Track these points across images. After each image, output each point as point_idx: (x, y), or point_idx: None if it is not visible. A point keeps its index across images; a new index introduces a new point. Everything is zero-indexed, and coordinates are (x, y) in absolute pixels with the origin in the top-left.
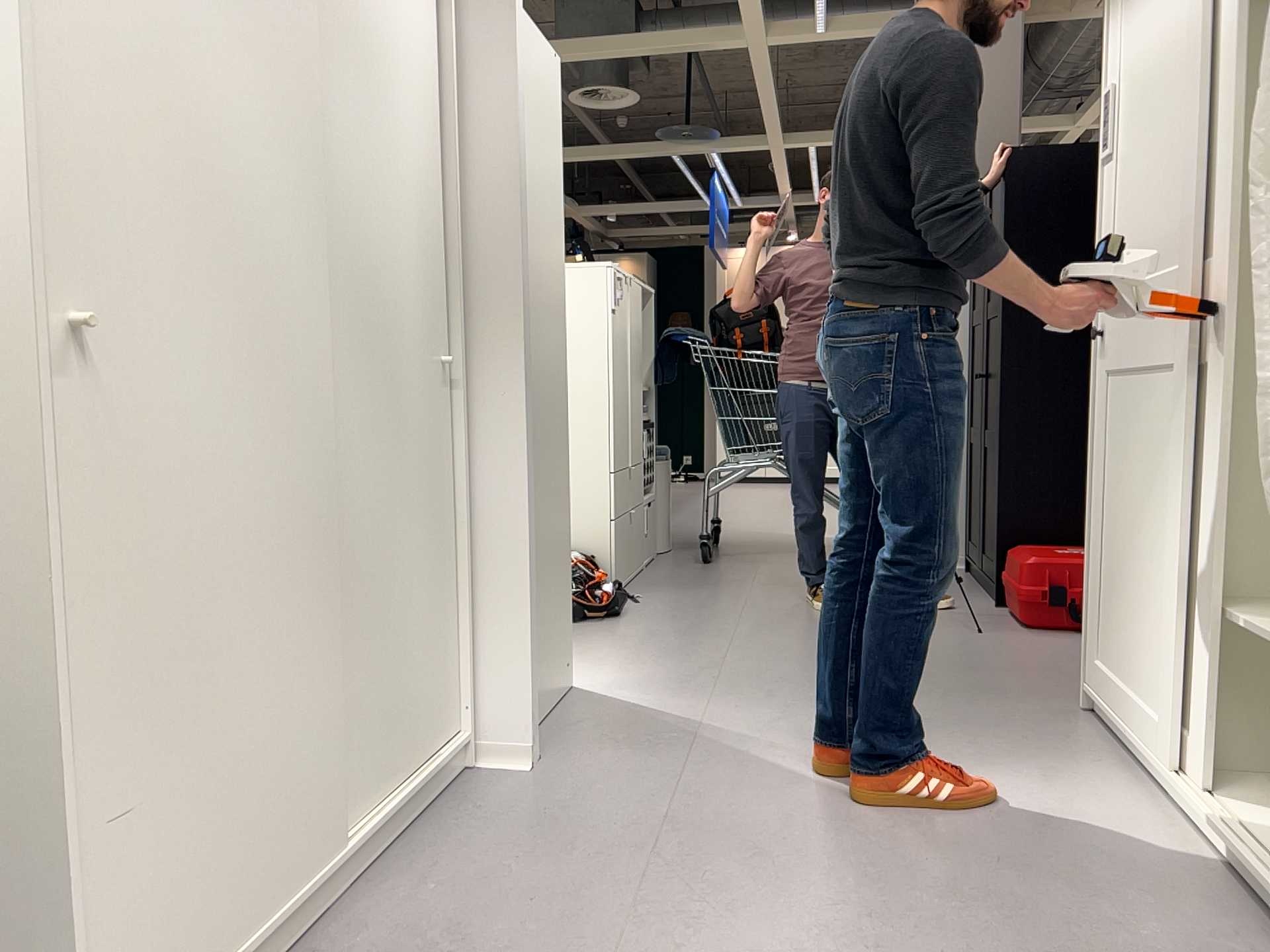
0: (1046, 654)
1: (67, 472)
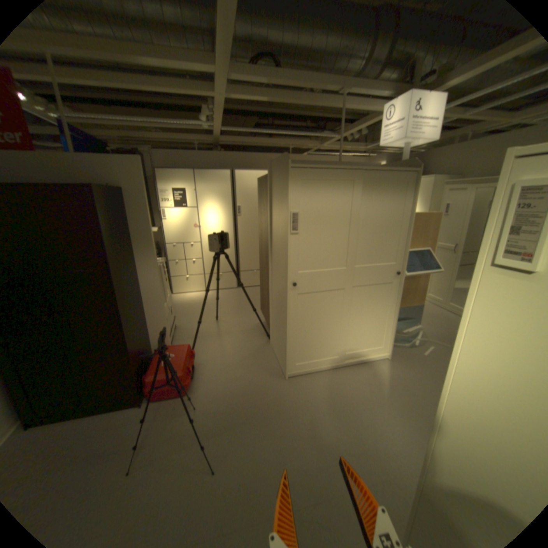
0: (227, 388)
1: None
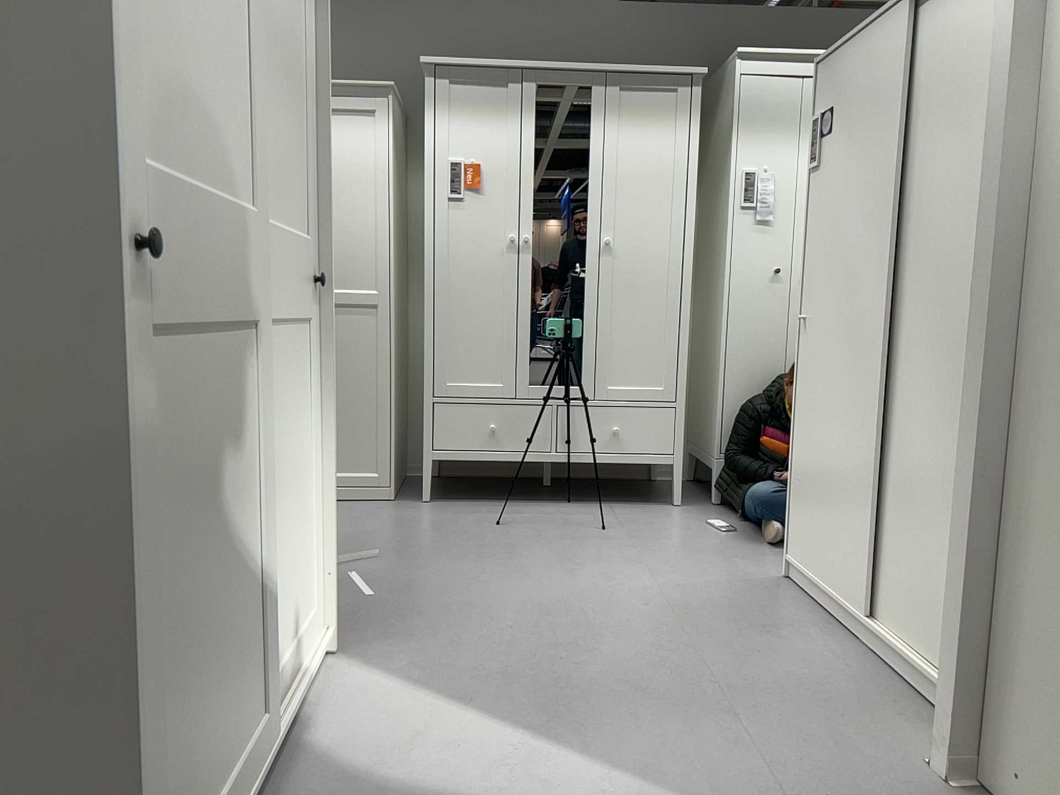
0: None
1: (799, 364)
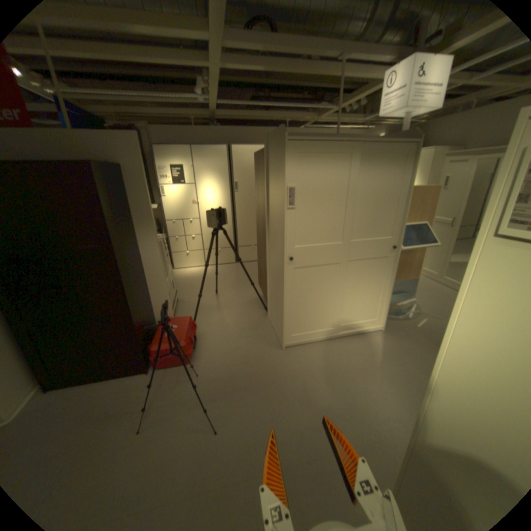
0: (227, 357)
1: None
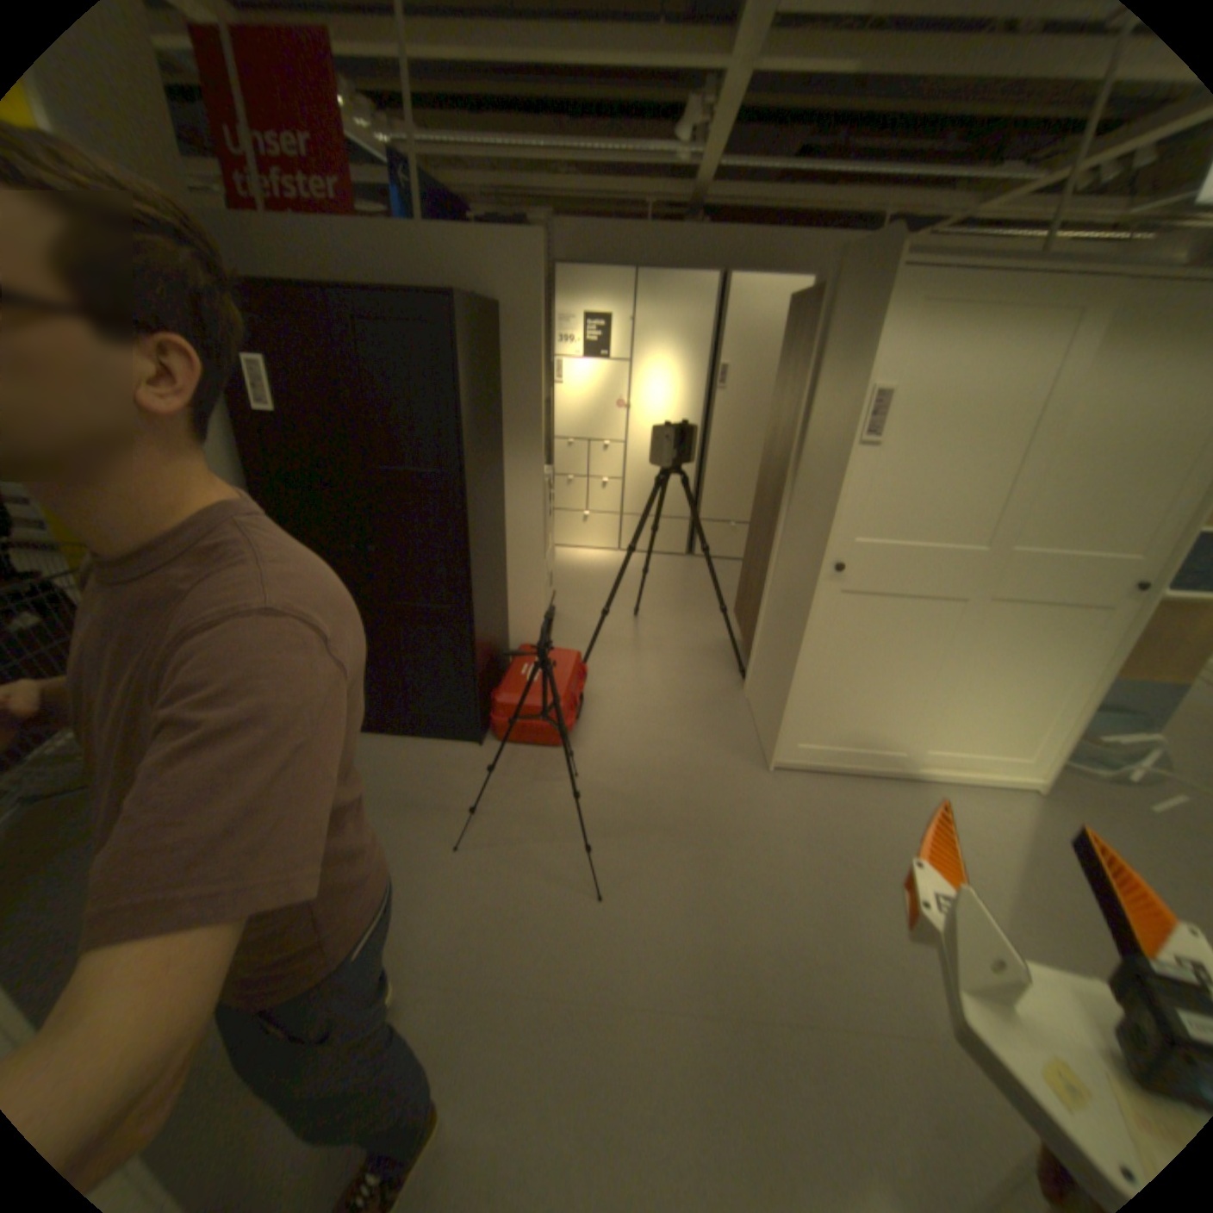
0: (643, 756)
1: None
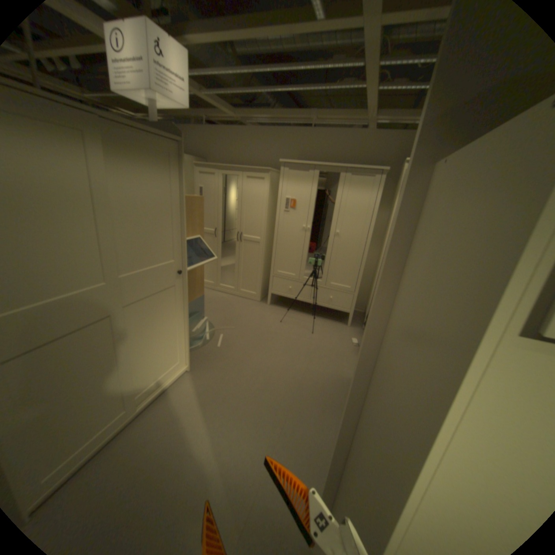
0: None
1: None
